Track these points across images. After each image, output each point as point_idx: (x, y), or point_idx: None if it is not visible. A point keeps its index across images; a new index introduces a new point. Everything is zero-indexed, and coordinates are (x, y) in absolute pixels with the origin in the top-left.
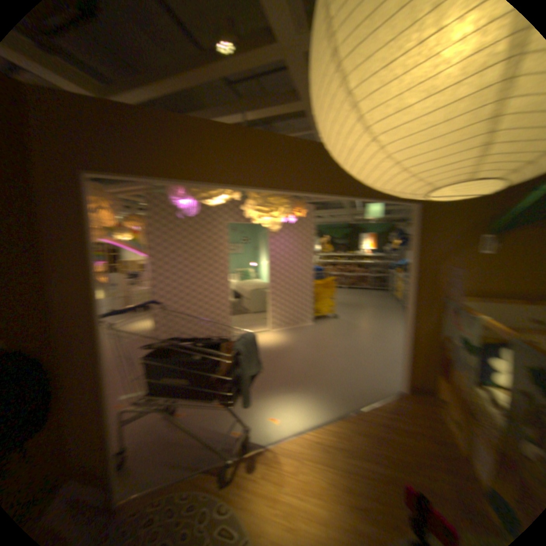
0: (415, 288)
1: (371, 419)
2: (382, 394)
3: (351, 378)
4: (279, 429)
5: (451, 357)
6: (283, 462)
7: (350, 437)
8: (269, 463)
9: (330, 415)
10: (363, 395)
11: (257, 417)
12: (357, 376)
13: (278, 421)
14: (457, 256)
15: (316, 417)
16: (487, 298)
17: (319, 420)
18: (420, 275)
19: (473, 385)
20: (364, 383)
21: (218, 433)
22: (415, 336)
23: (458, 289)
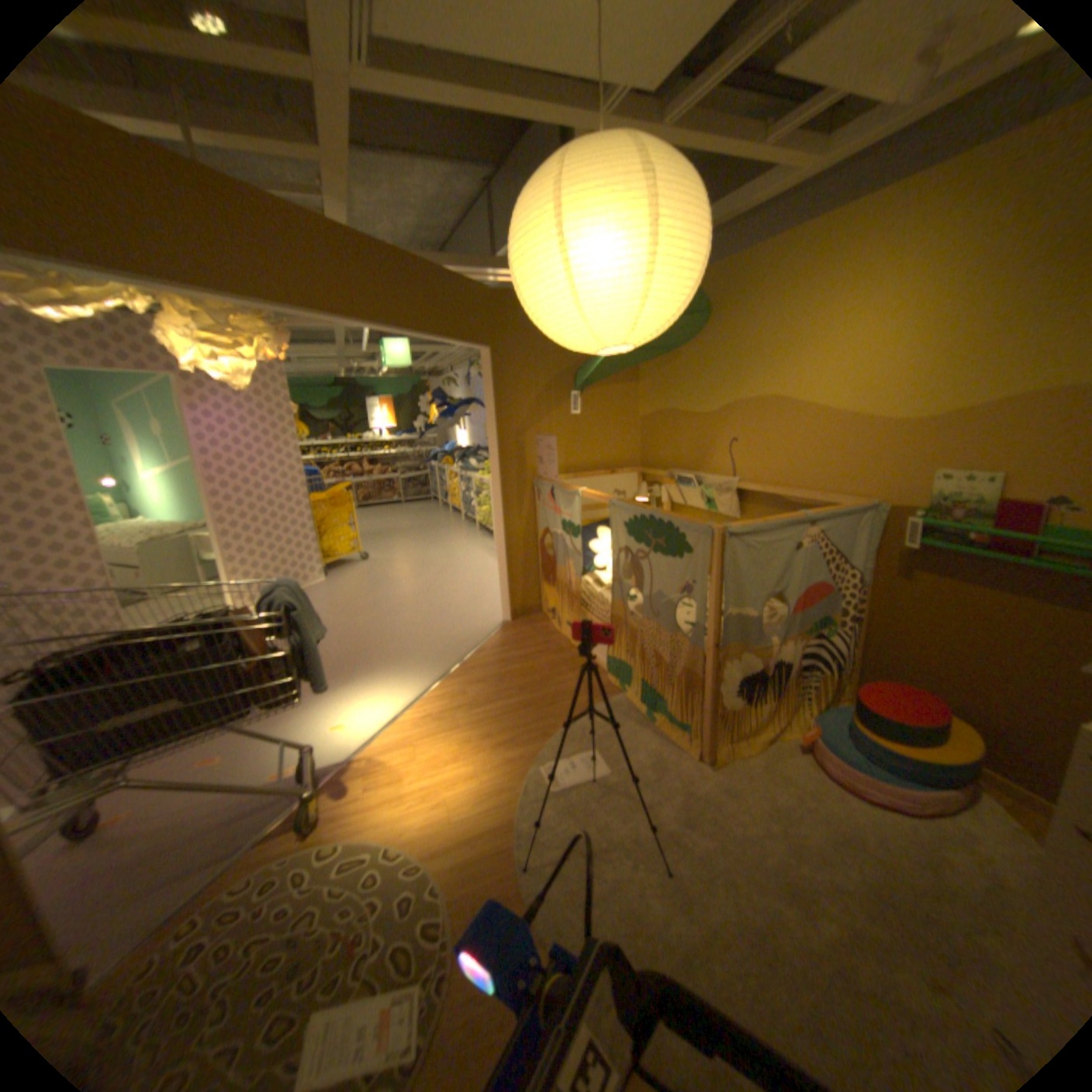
0: (501, 474)
1: (481, 664)
2: (482, 634)
3: (435, 632)
4: (359, 733)
5: (553, 553)
6: (388, 761)
7: (464, 693)
8: (367, 773)
9: (427, 683)
10: (459, 644)
11: (309, 738)
12: (441, 627)
13: (350, 725)
14: (541, 425)
15: (407, 695)
16: (576, 476)
17: (414, 696)
18: (504, 455)
19: (581, 571)
20: (454, 631)
21: (245, 791)
22: (510, 542)
23: (548, 469)
